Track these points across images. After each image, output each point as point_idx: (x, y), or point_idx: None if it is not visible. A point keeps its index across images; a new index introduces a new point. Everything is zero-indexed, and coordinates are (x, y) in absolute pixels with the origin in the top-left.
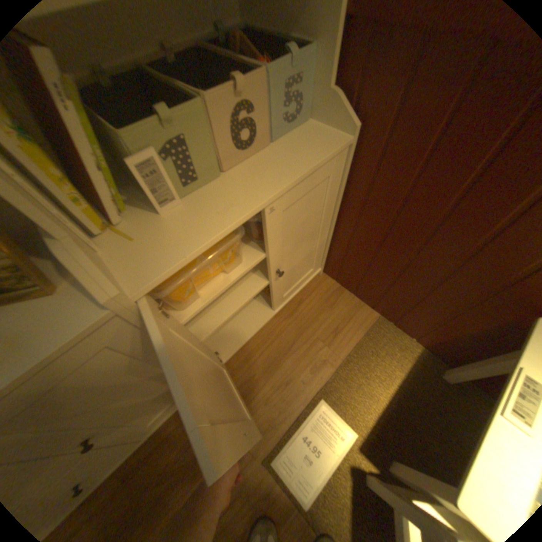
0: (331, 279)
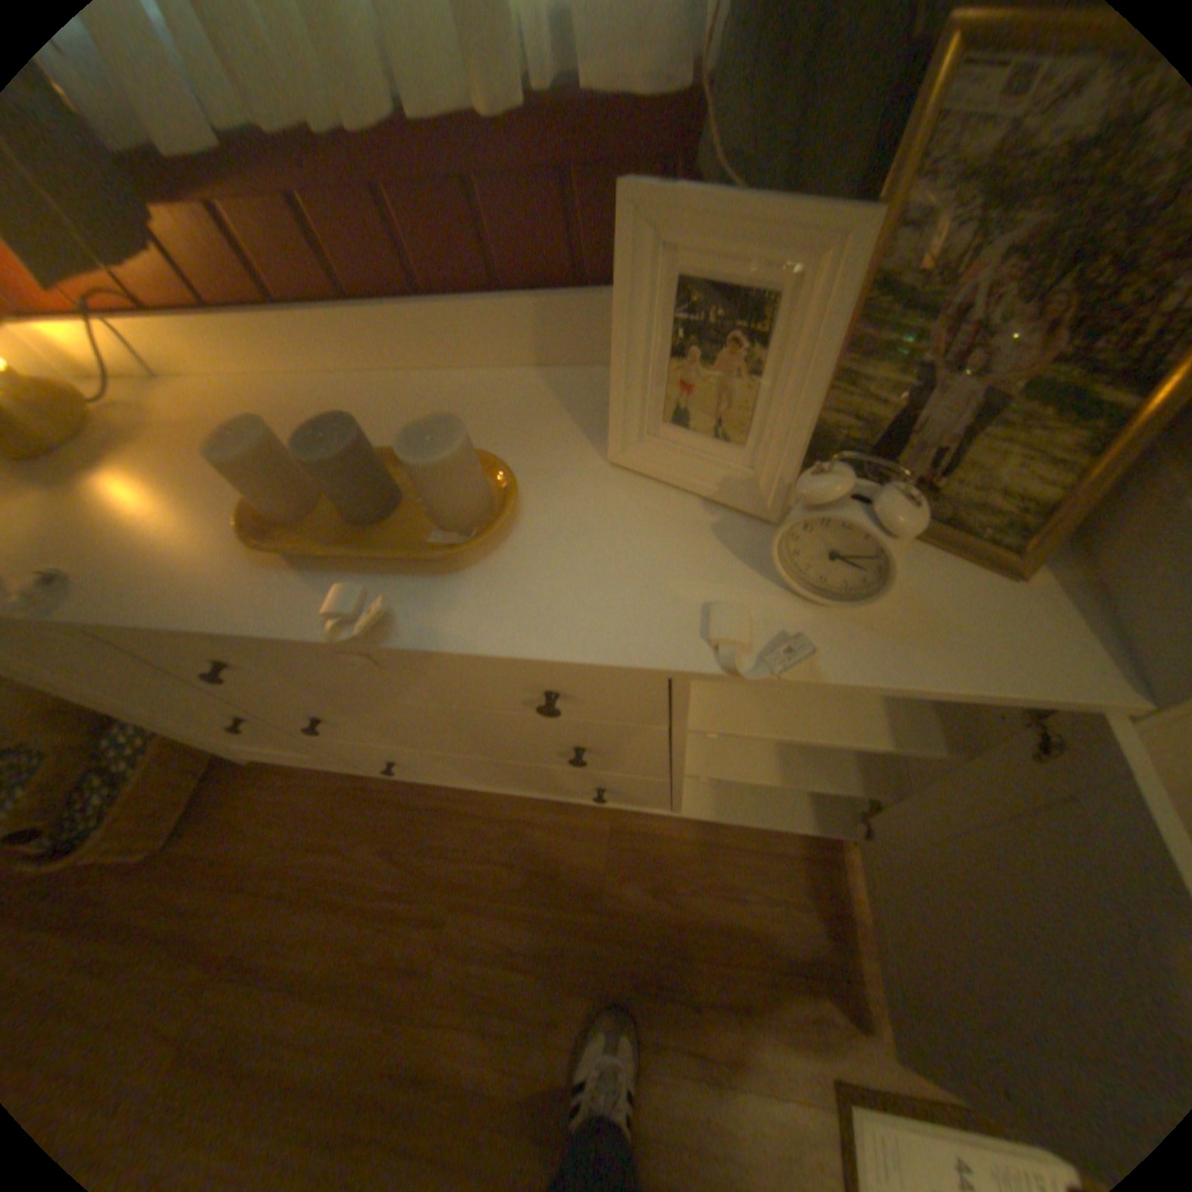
0: None
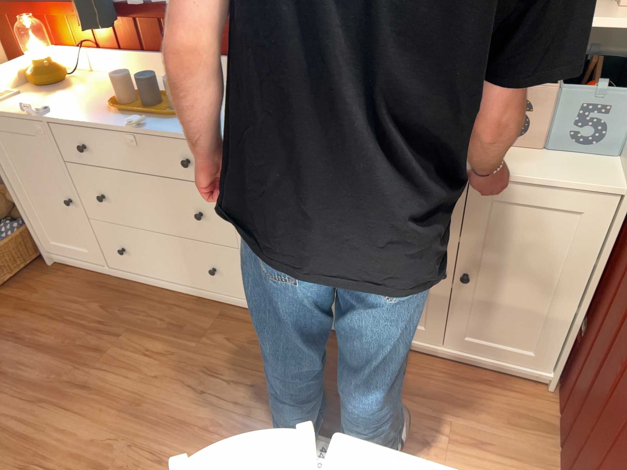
0: (559, 408)
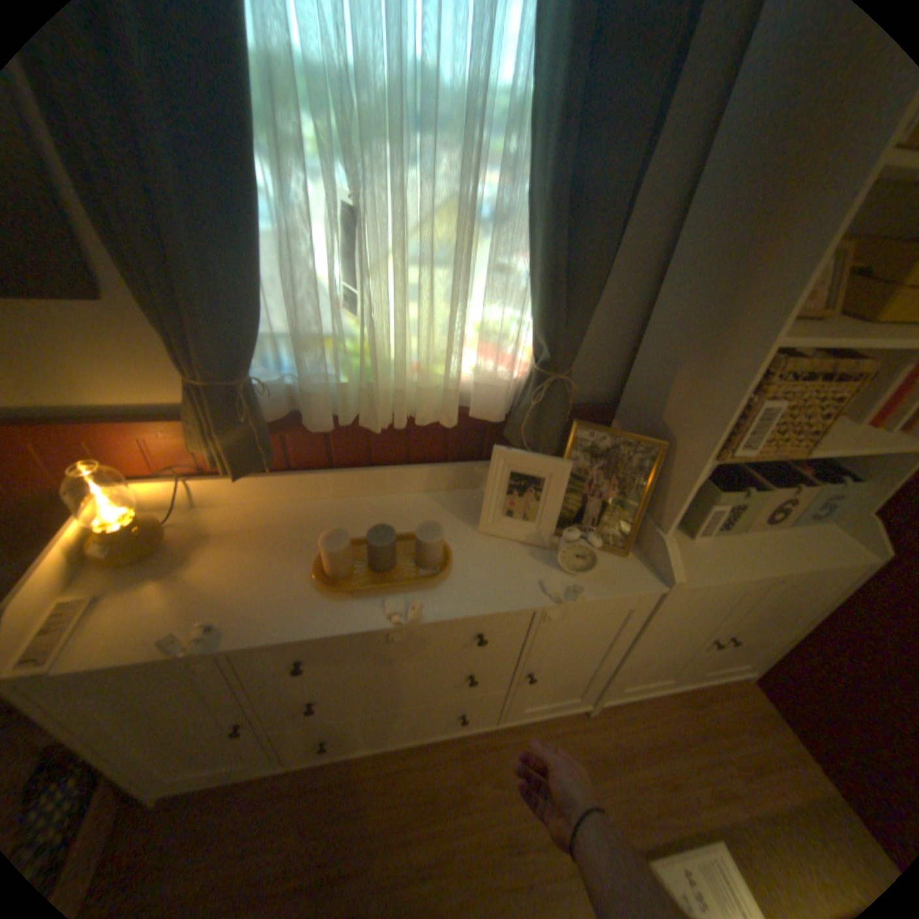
0: (767, 700)
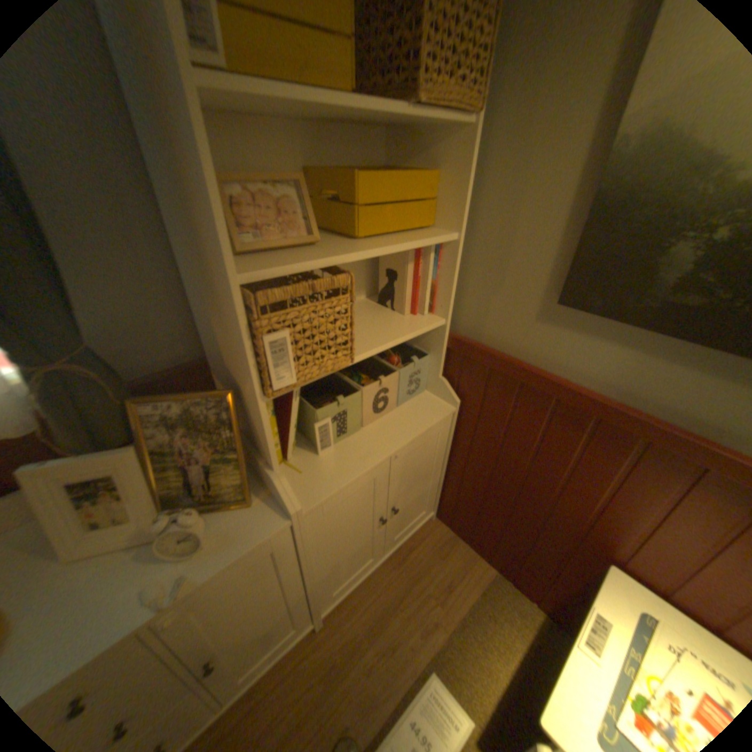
0: (445, 527)
